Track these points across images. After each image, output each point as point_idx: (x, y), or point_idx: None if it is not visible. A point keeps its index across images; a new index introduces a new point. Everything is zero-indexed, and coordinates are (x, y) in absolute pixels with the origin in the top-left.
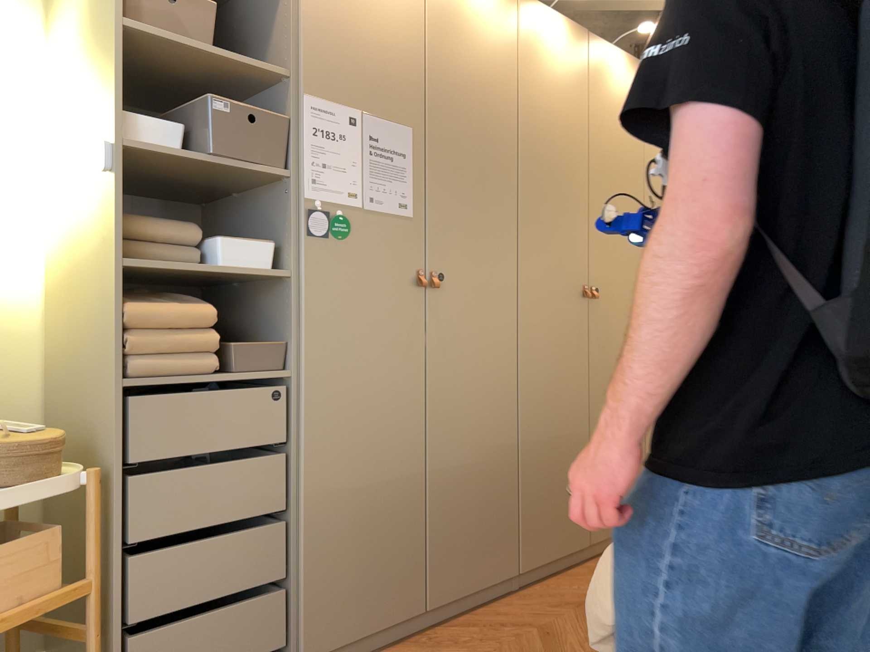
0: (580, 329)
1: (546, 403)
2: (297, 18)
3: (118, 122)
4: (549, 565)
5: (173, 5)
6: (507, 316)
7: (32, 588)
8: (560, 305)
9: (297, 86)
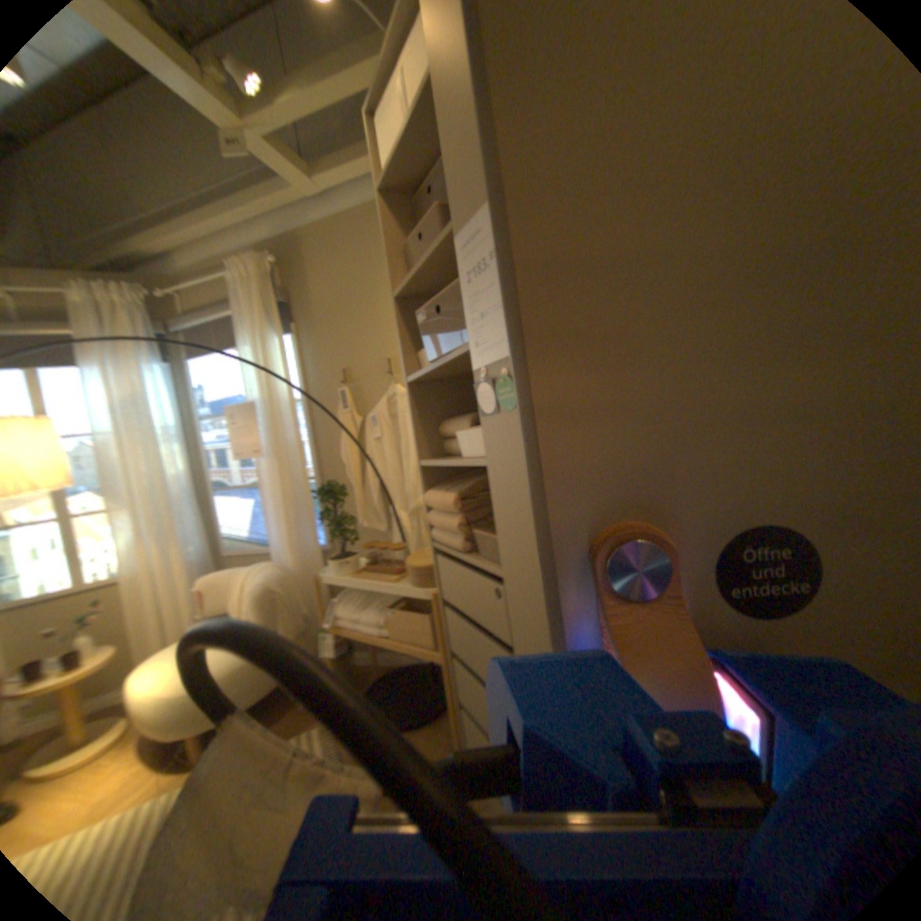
0: None
1: None
2: (443, 138)
3: (410, 362)
4: None
5: (422, 237)
6: None
7: (420, 640)
8: None
9: (456, 229)
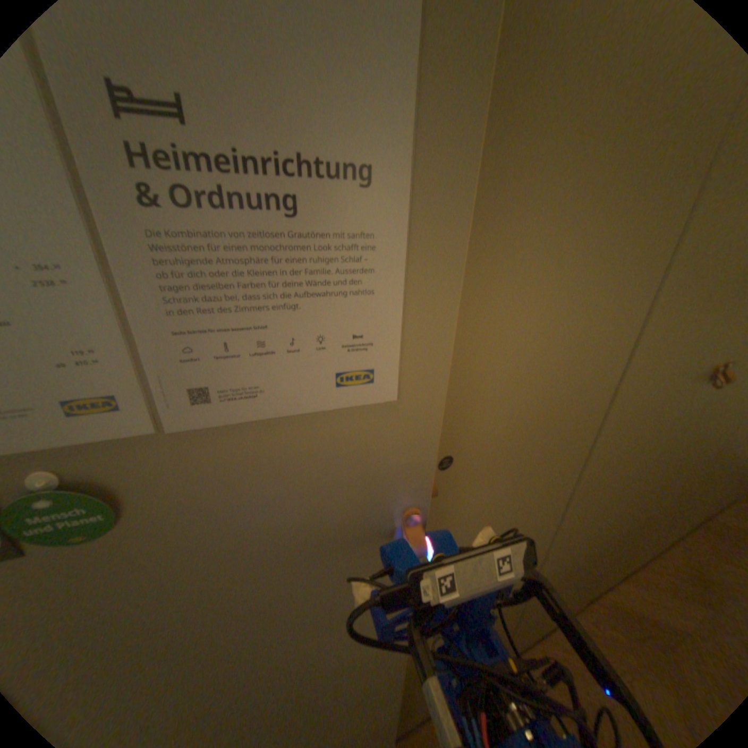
0: (676, 431)
1: (588, 531)
2: None
3: None
4: (537, 636)
5: None
6: (566, 467)
7: None
8: (663, 414)
9: None
